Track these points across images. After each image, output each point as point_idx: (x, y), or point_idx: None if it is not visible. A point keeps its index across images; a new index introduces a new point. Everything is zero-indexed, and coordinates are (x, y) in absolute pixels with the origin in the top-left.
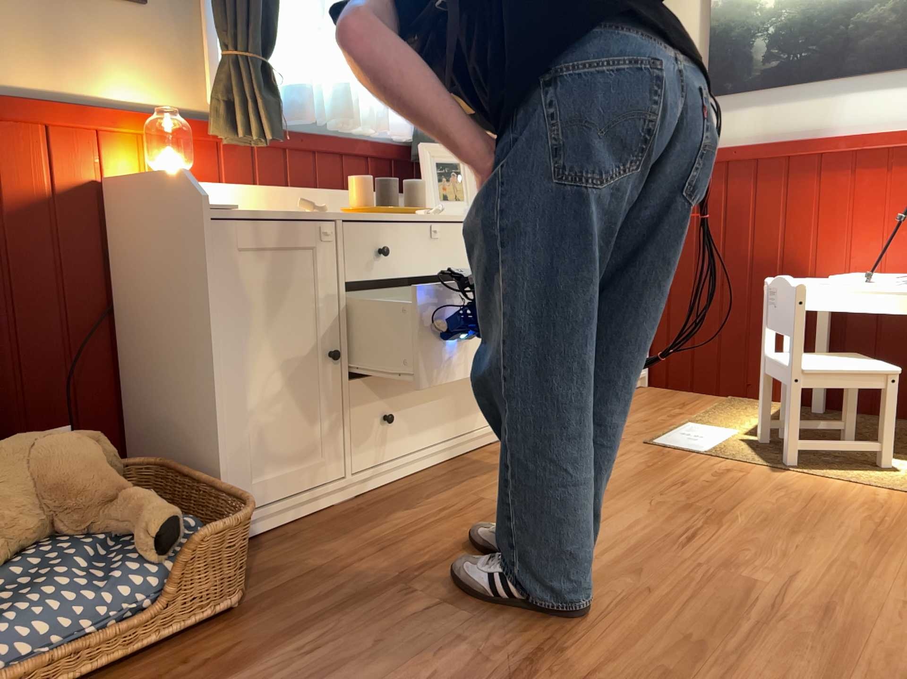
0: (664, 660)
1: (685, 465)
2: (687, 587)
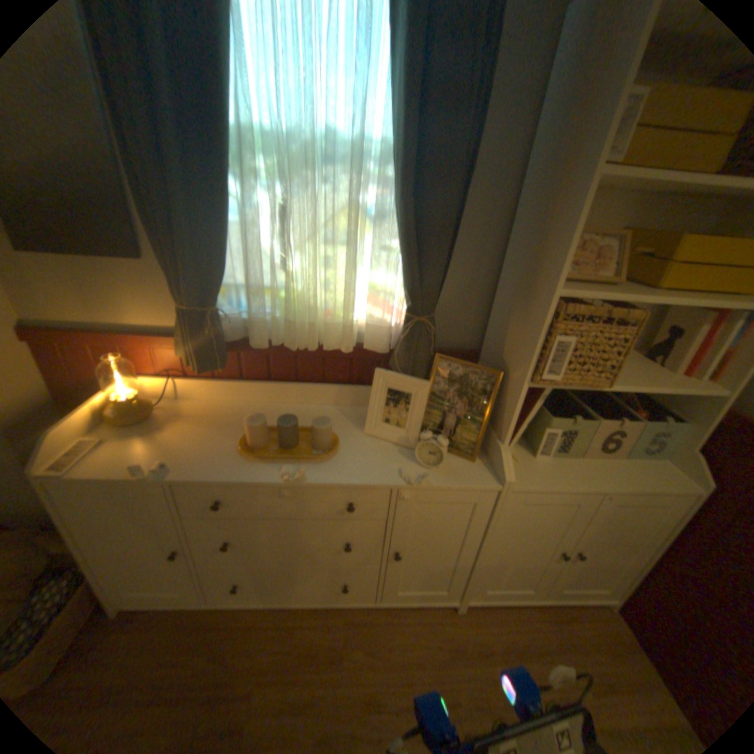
0: None
1: None
2: None
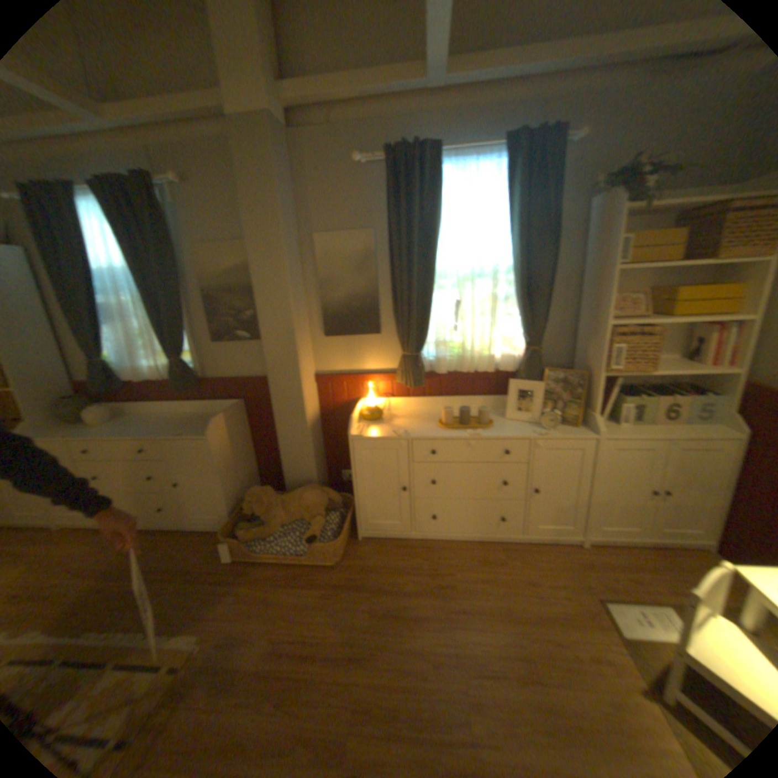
0: (378, 709)
1: (591, 638)
2: (441, 696)
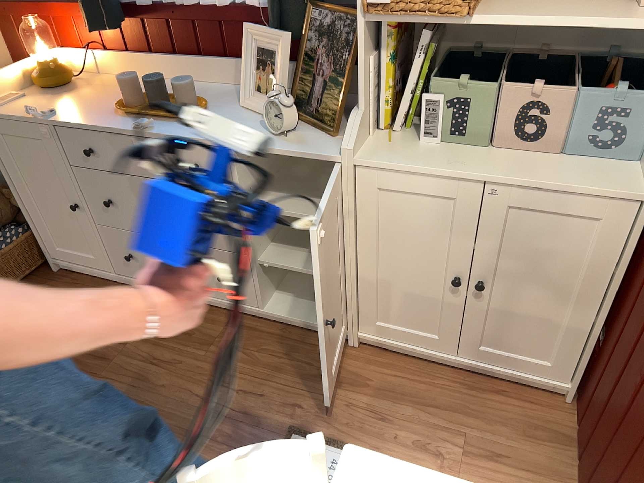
0: None
1: None
2: None
